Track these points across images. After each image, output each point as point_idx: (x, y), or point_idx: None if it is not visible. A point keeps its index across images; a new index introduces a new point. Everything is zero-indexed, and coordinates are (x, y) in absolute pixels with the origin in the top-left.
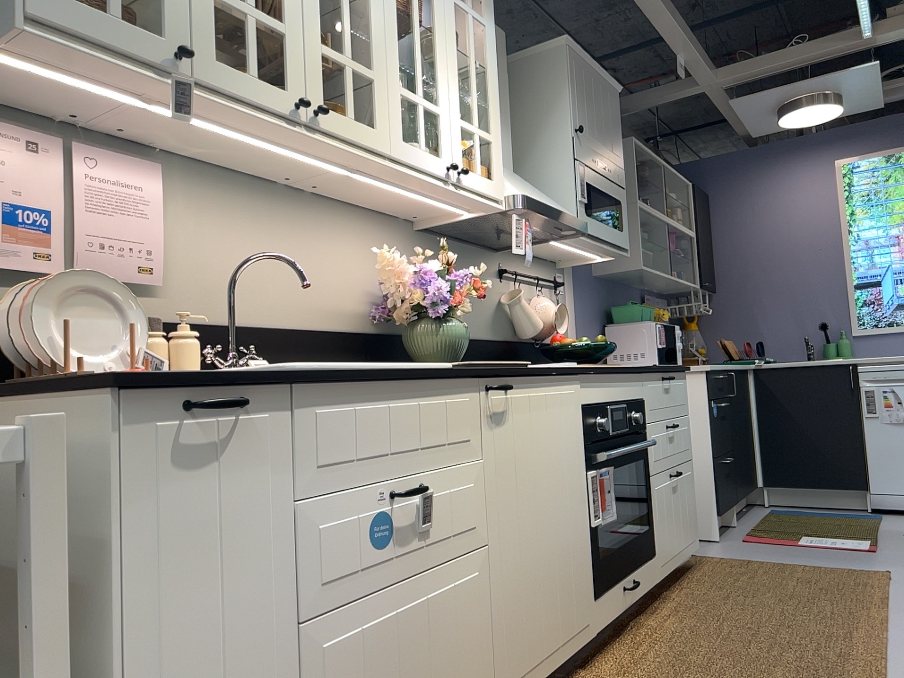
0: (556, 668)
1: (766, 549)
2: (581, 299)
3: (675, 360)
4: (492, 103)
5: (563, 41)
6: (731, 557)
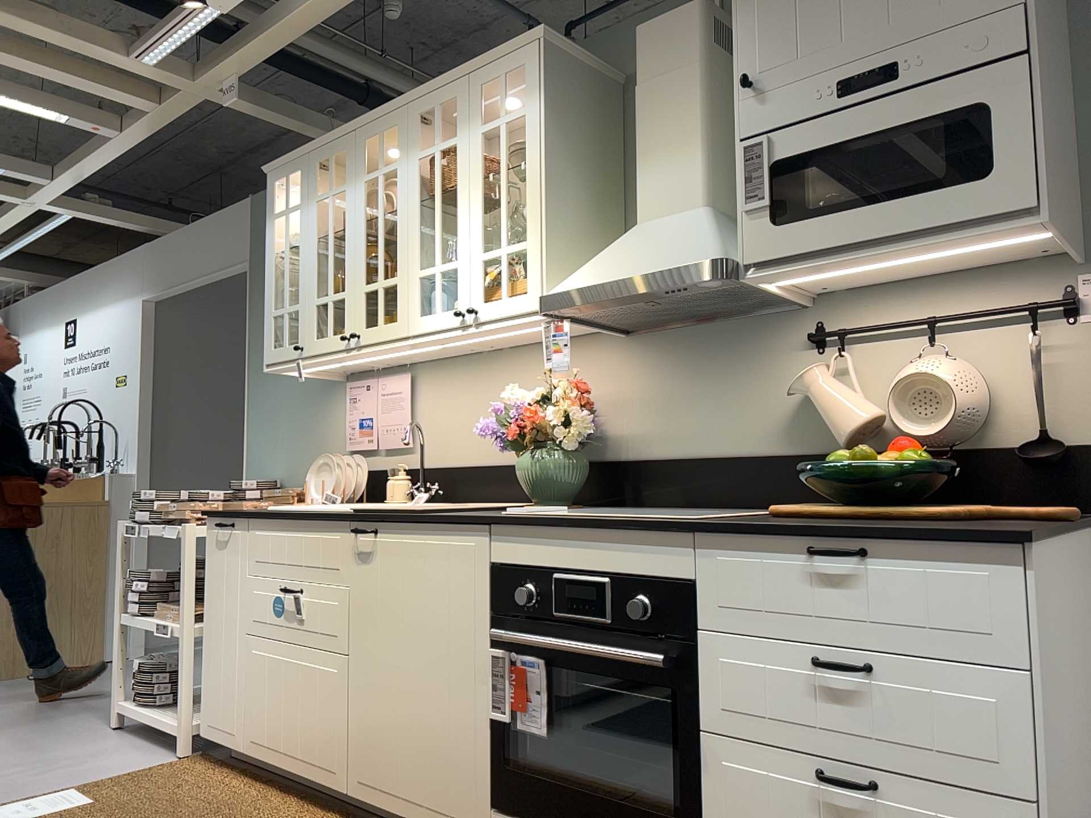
0: None
1: None
2: None
3: None
4: (527, 200)
5: None
6: None
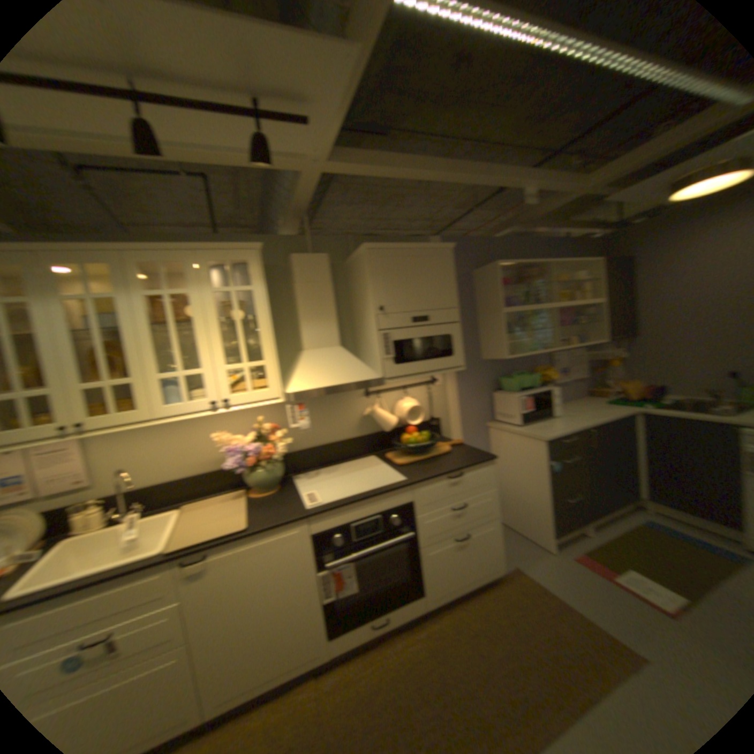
0: (278, 686)
1: (580, 581)
2: (465, 381)
3: (550, 415)
4: (266, 339)
5: (366, 246)
6: (539, 584)
